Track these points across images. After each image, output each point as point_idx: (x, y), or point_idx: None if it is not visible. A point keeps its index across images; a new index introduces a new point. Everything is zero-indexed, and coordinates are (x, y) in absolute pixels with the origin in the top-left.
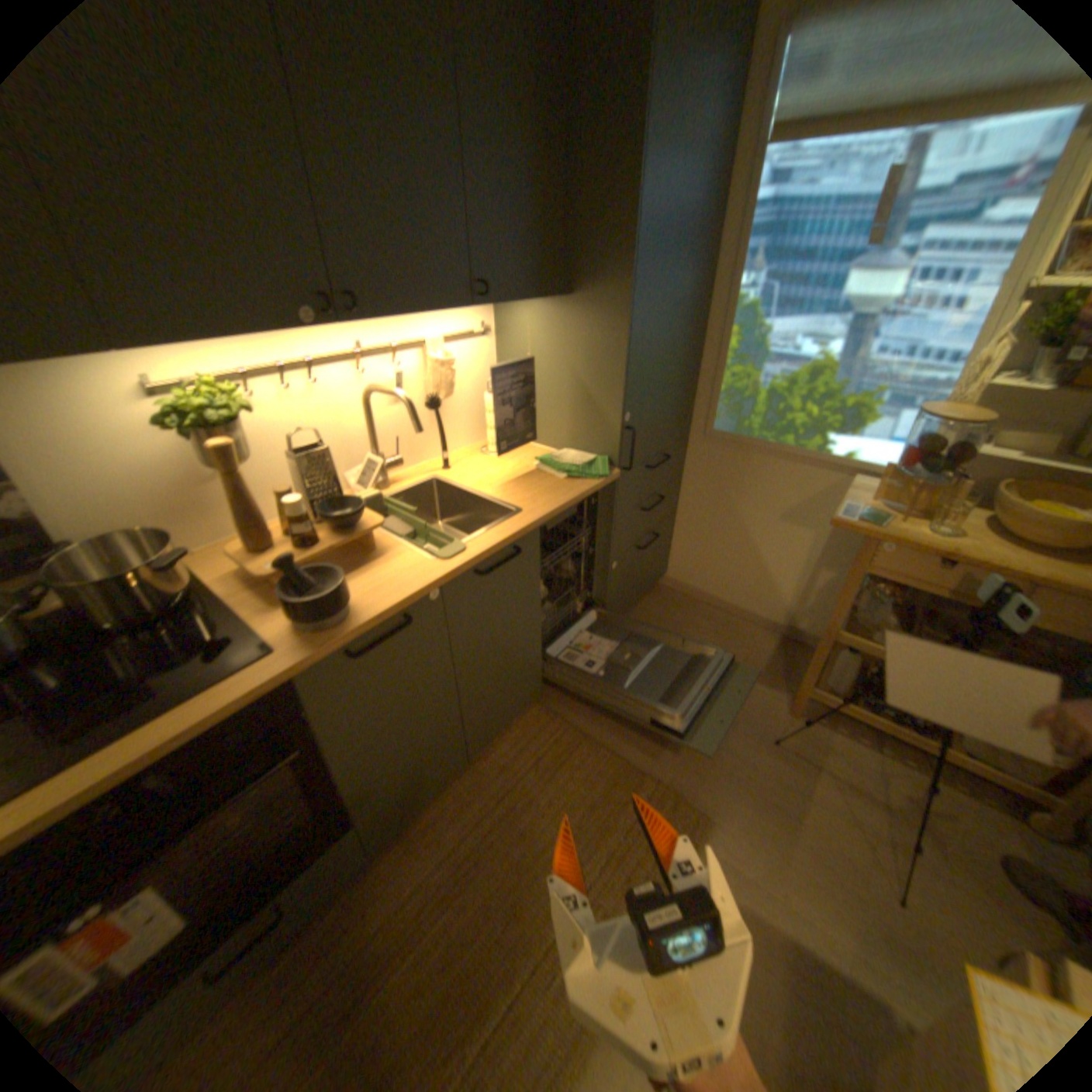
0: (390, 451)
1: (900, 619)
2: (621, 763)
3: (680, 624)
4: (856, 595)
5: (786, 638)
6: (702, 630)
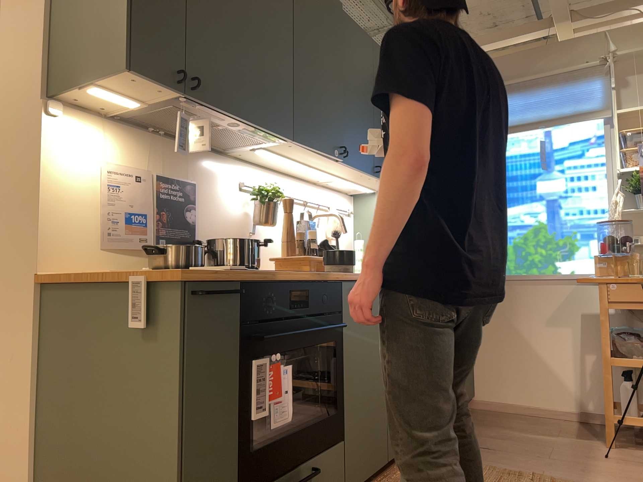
0: None
1: (642, 342)
2: (500, 469)
3: (500, 420)
4: (609, 323)
5: (583, 421)
6: (518, 422)
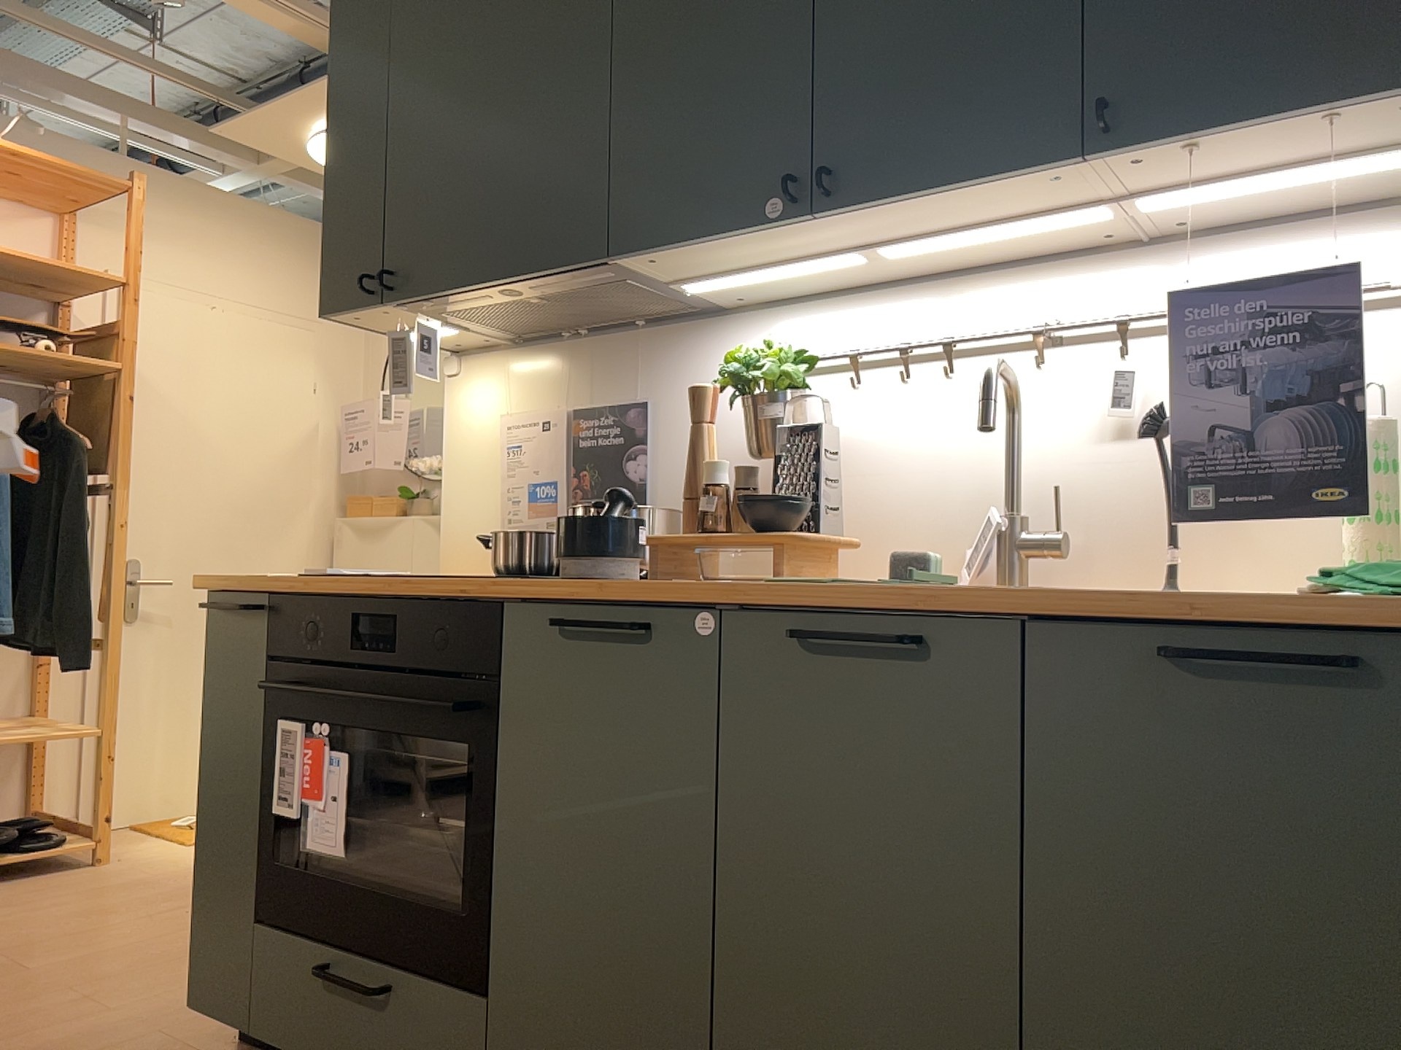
0: (1083, 534)
1: None
2: None
3: None
4: None
5: None
6: None
